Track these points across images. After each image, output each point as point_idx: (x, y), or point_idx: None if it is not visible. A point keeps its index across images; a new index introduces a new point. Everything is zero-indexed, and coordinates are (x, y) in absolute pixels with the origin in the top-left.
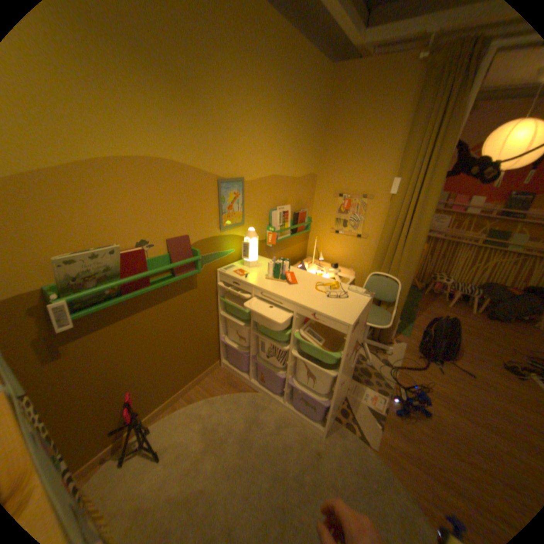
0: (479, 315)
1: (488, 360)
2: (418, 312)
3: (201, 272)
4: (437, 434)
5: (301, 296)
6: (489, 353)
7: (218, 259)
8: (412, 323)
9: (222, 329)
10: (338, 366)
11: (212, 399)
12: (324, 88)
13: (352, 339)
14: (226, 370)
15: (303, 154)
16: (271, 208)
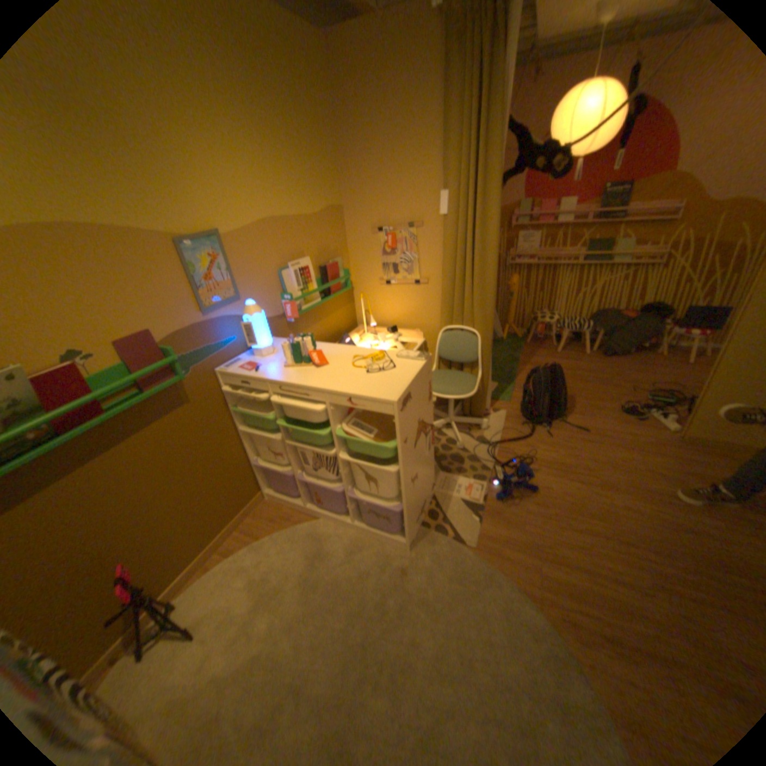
0: (593, 354)
1: (603, 406)
2: (519, 367)
3: (190, 379)
4: (545, 509)
5: (332, 380)
6: (604, 397)
7: (213, 356)
8: (512, 383)
9: (250, 450)
10: (401, 459)
11: (257, 544)
12: (317, 73)
13: (406, 420)
14: (273, 503)
15: (310, 179)
16: (278, 267)
